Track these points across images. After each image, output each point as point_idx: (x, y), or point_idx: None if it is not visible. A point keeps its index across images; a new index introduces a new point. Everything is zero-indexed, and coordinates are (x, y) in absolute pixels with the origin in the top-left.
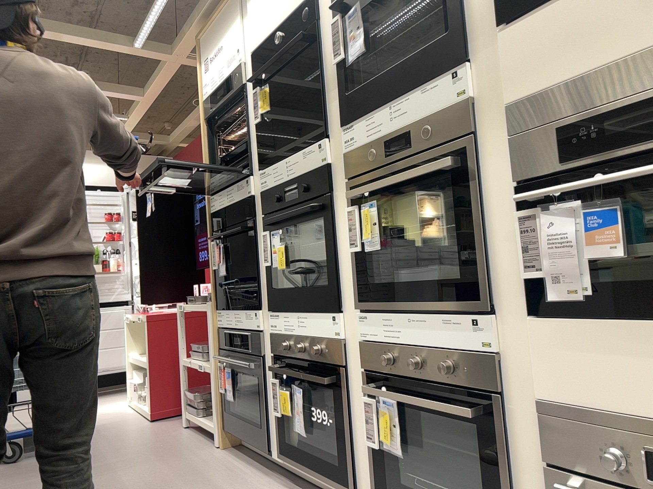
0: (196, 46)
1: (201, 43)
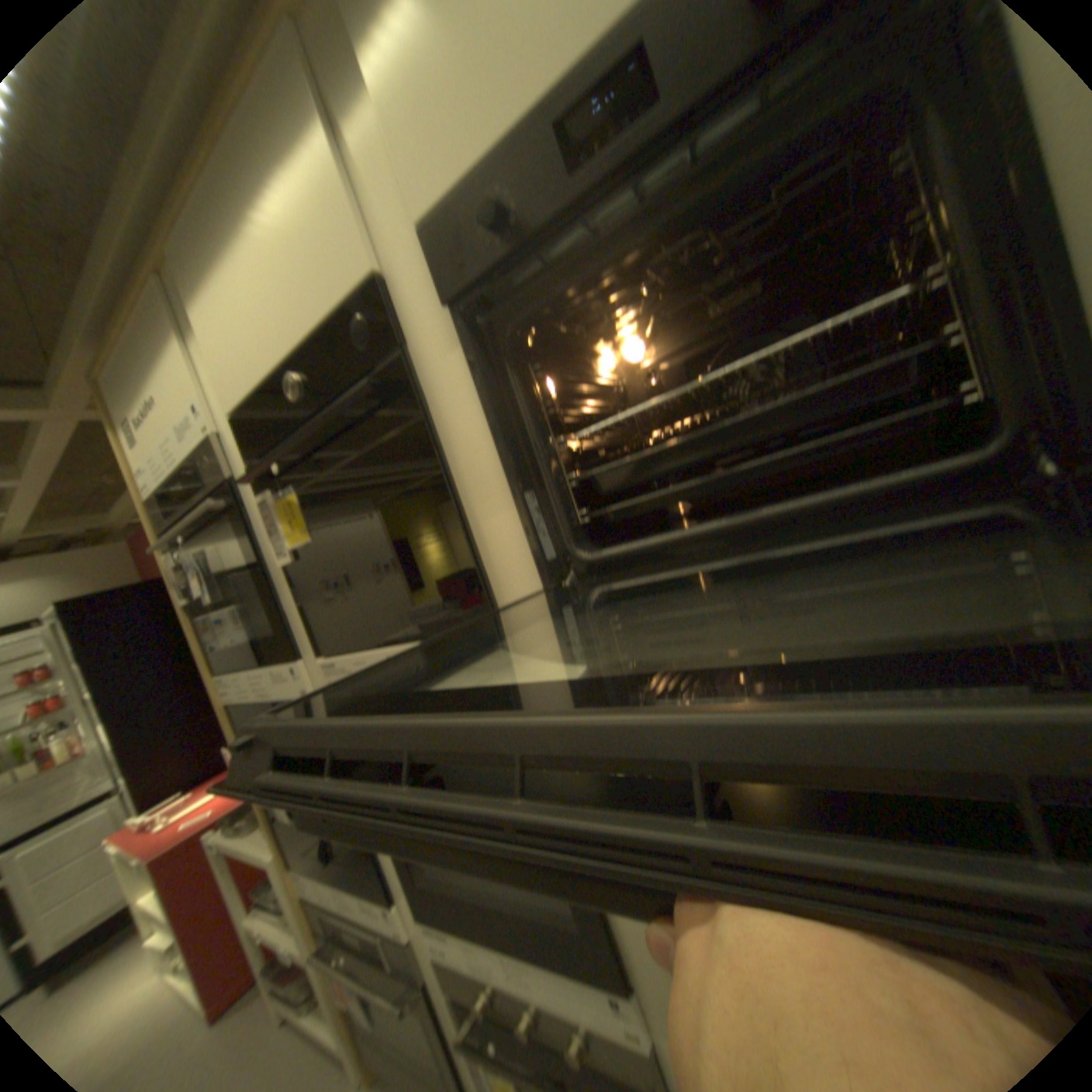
0: (102, 389)
1: (111, 382)
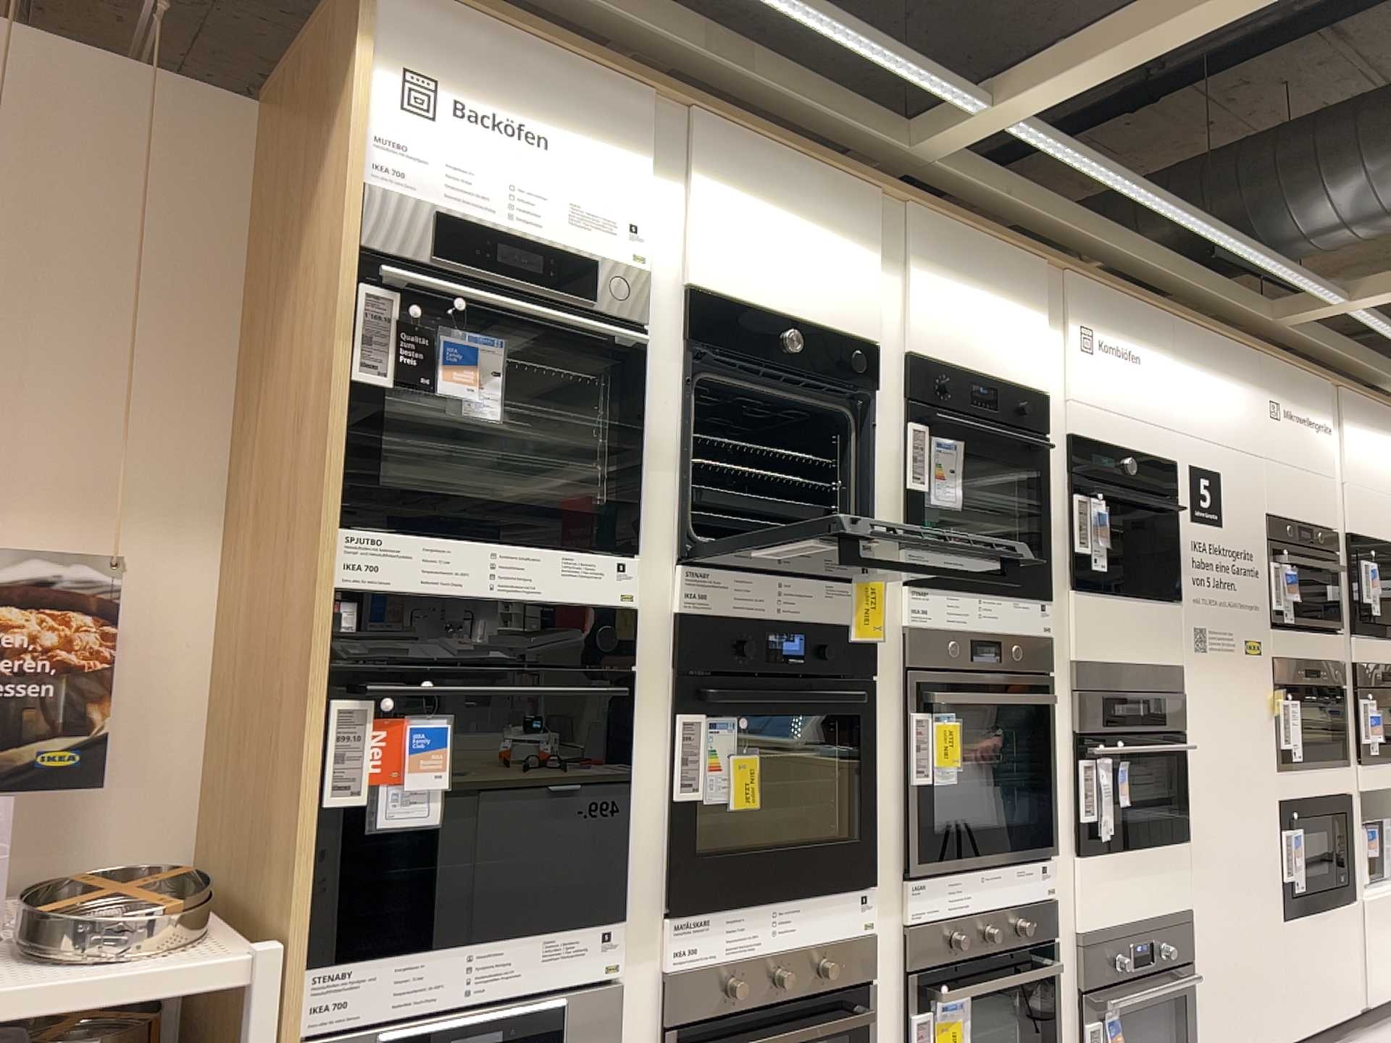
0: None
1: None
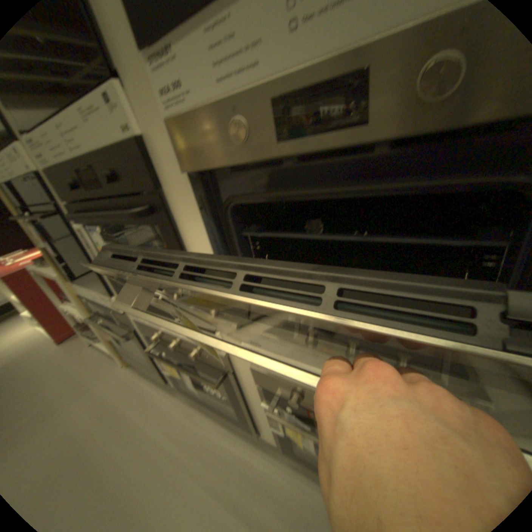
0: None
1: None
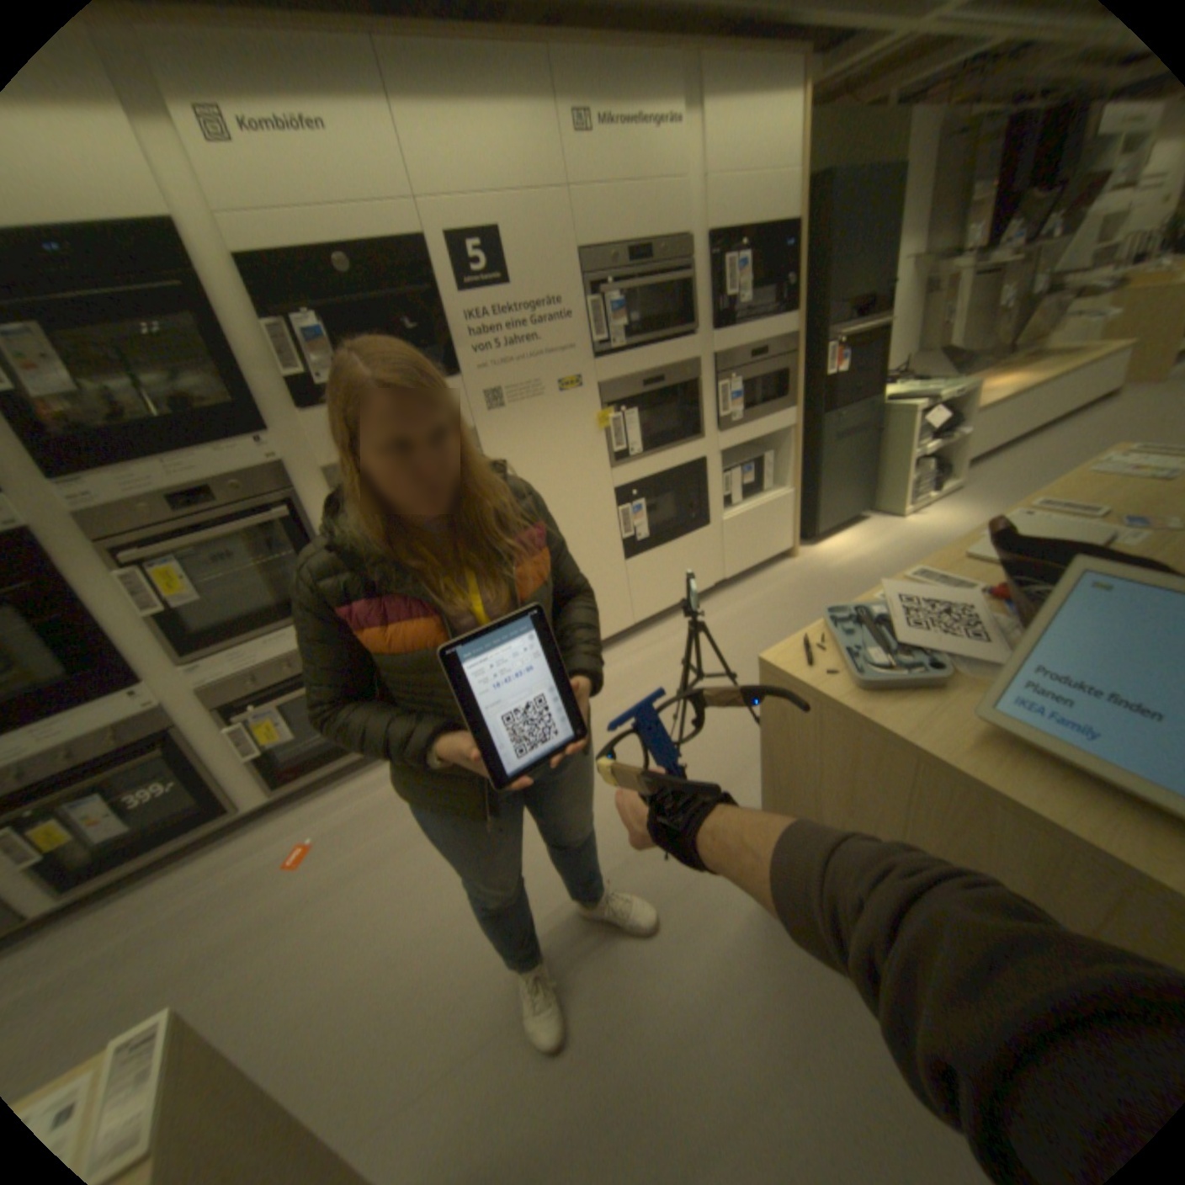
0: None
1: None
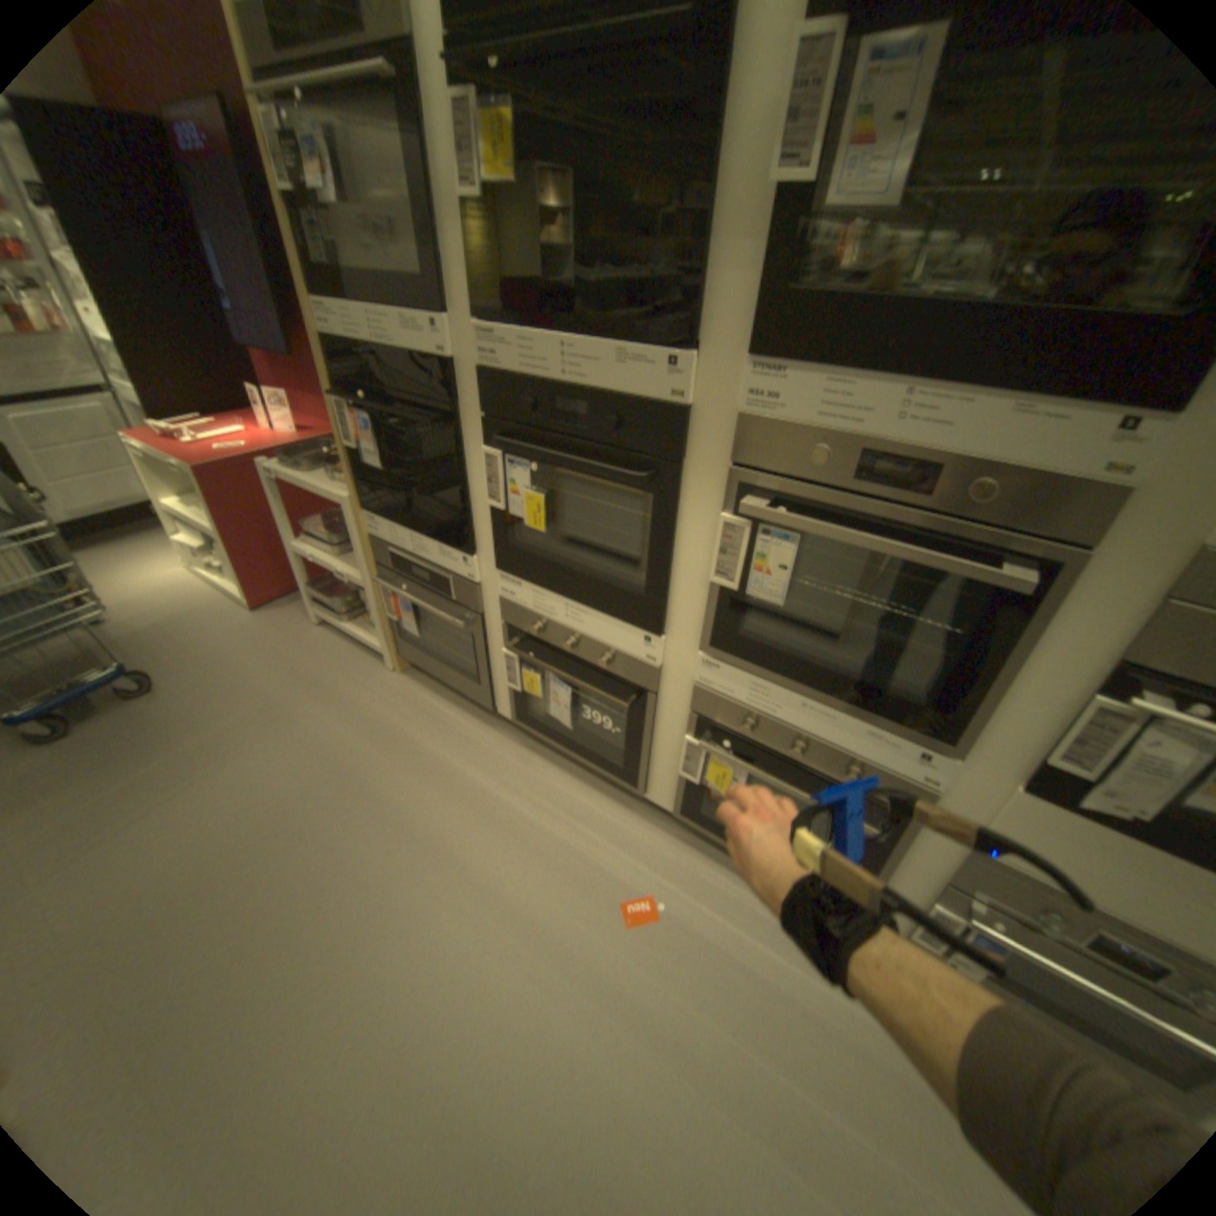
0: None
1: None
